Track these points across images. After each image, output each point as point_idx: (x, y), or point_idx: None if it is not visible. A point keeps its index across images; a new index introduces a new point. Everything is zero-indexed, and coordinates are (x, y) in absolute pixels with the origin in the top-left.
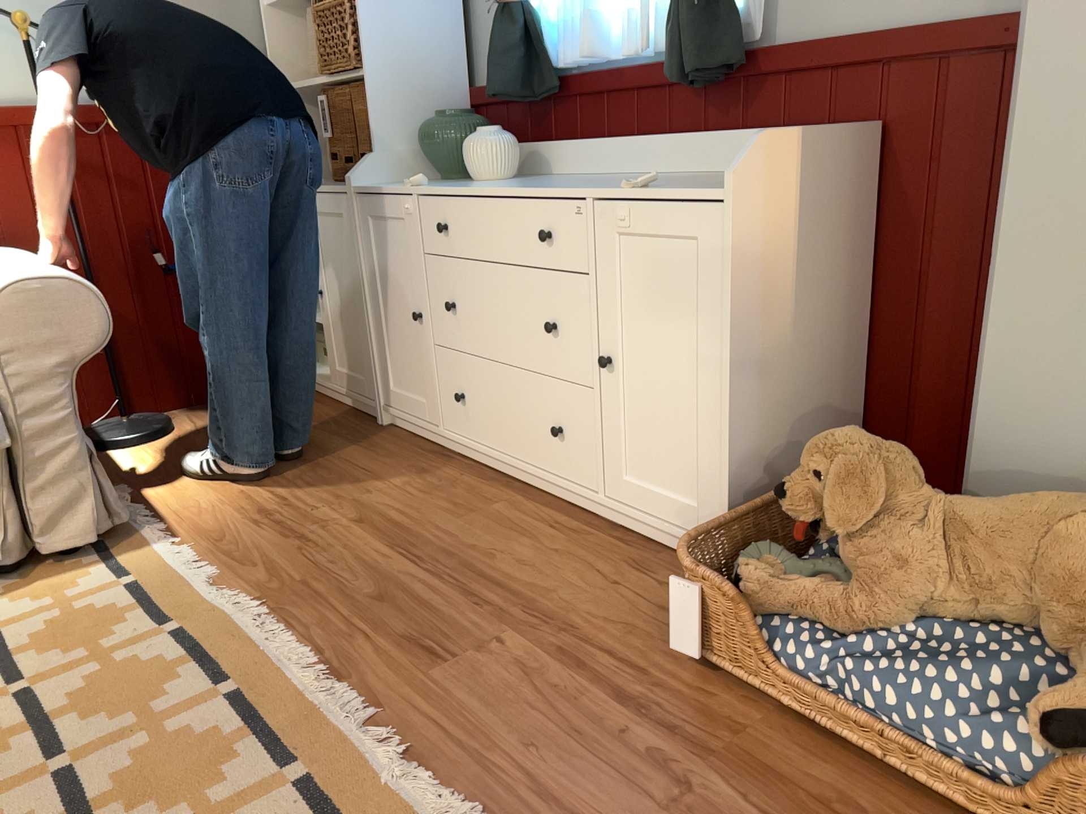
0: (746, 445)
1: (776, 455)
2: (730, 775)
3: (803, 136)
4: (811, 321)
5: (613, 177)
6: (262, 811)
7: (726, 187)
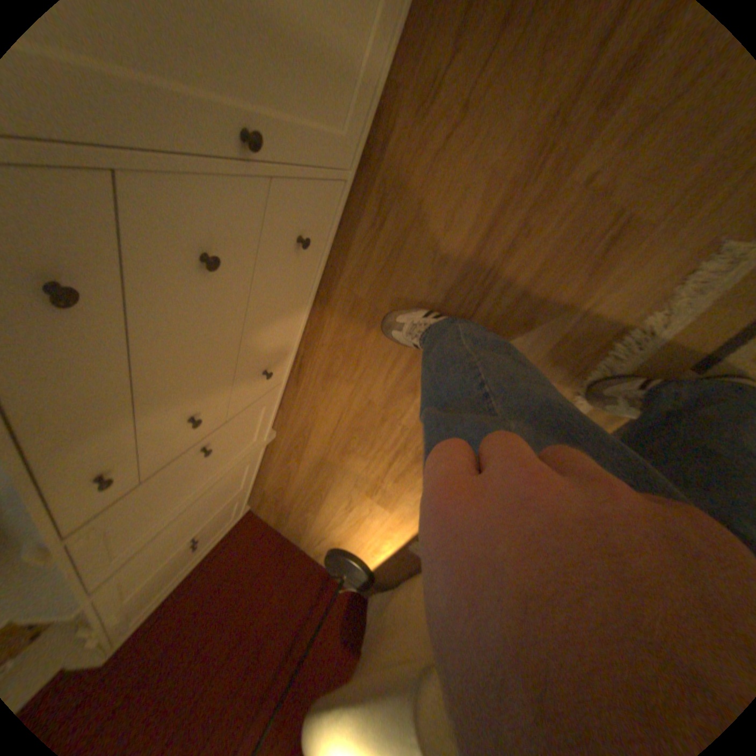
0: None
1: None
2: None
3: None
4: None
5: None
6: None
7: None
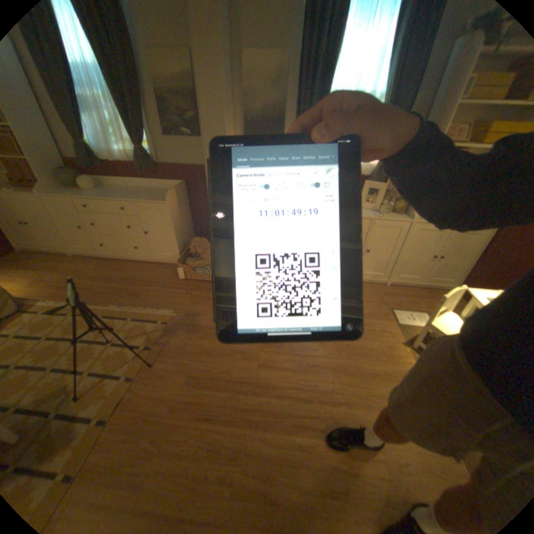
0: (179, 243)
1: (183, 242)
2: (196, 291)
3: (174, 188)
4: (183, 218)
5: (125, 188)
6: (129, 326)
7: (164, 200)
